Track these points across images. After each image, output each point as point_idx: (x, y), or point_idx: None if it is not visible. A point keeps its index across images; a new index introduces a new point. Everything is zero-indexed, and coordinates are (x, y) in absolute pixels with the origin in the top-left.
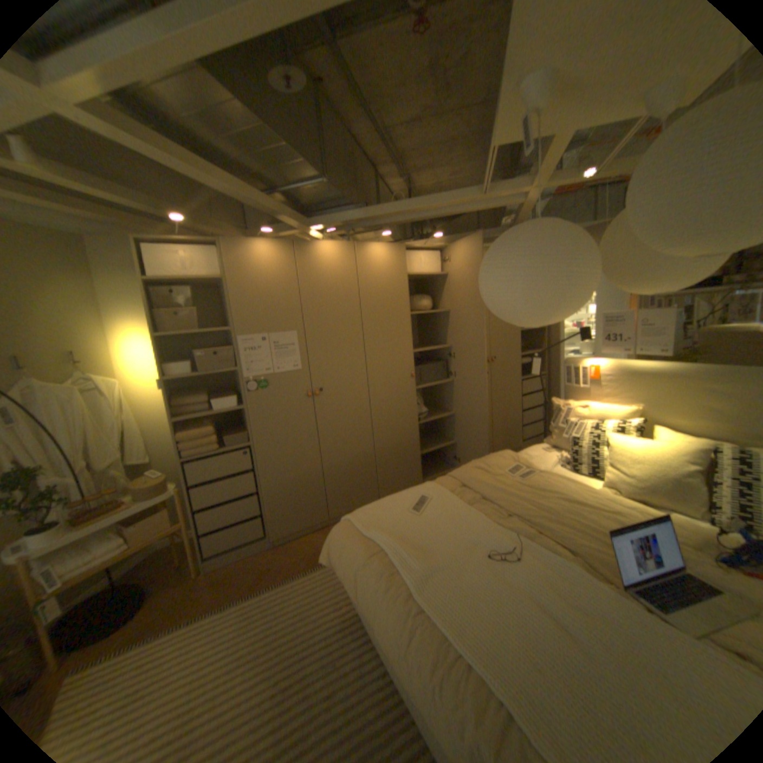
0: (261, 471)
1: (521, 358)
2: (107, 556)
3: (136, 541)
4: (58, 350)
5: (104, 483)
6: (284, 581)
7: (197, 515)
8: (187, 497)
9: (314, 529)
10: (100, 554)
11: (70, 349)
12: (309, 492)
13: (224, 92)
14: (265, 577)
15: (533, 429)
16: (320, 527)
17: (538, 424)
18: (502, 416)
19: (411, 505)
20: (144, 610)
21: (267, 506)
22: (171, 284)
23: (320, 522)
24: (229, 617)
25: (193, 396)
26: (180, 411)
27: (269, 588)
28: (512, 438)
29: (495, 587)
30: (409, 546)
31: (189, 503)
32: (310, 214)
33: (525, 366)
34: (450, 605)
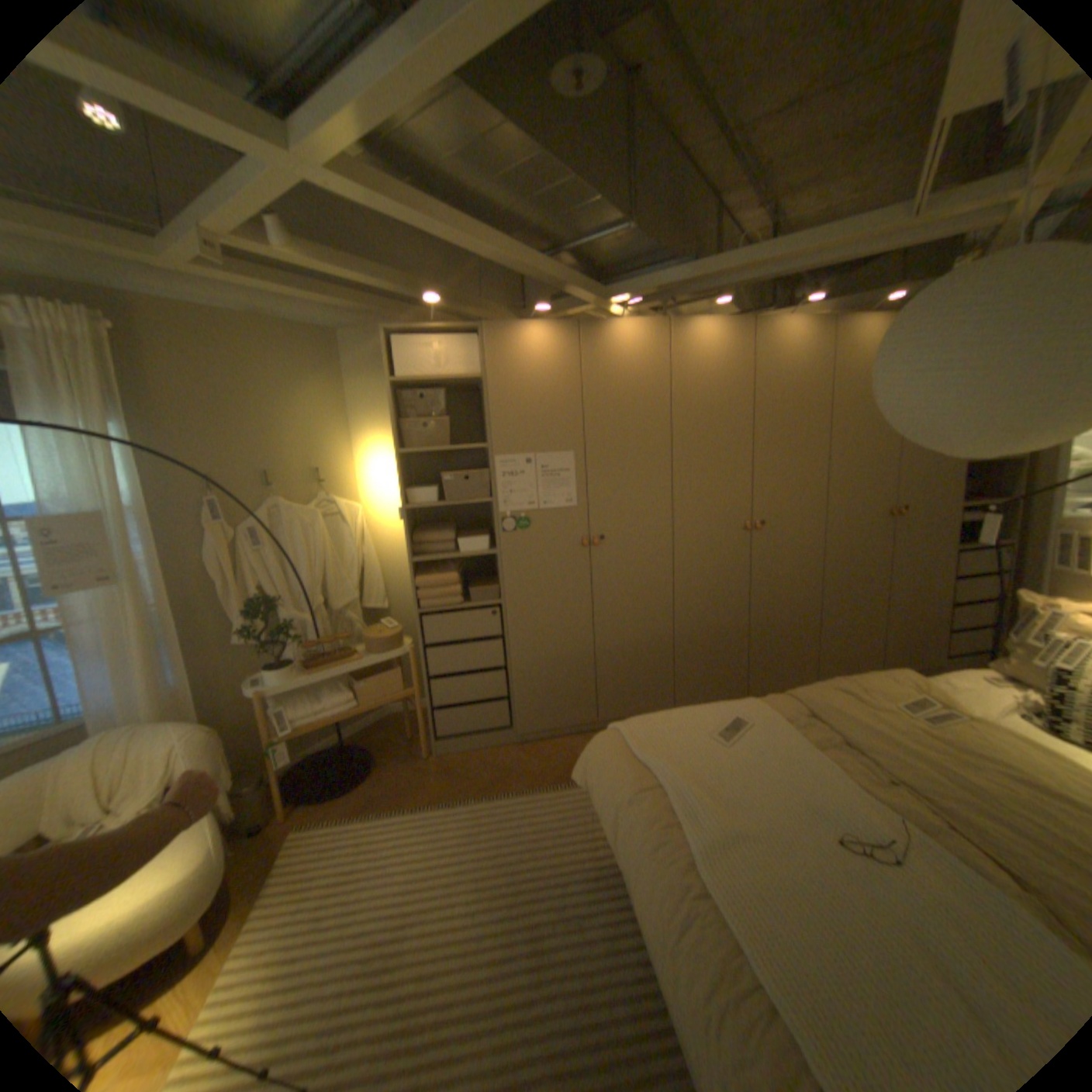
0: (513, 639)
1: (964, 512)
2: (336, 710)
3: (366, 700)
4: (304, 466)
5: (341, 626)
6: (529, 791)
7: (434, 682)
8: (424, 658)
9: (577, 731)
10: (329, 706)
11: (316, 465)
12: (574, 679)
13: (492, 114)
14: (507, 779)
15: (974, 640)
16: (585, 730)
17: (986, 632)
18: (911, 609)
19: (718, 729)
20: (369, 782)
21: (517, 688)
22: (422, 387)
23: (585, 722)
24: (458, 818)
25: (438, 532)
26: (422, 550)
27: (509, 795)
28: (927, 649)
29: (845, 897)
30: (704, 790)
31: (425, 666)
32: (609, 279)
33: (970, 526)
34: (758, 902)
